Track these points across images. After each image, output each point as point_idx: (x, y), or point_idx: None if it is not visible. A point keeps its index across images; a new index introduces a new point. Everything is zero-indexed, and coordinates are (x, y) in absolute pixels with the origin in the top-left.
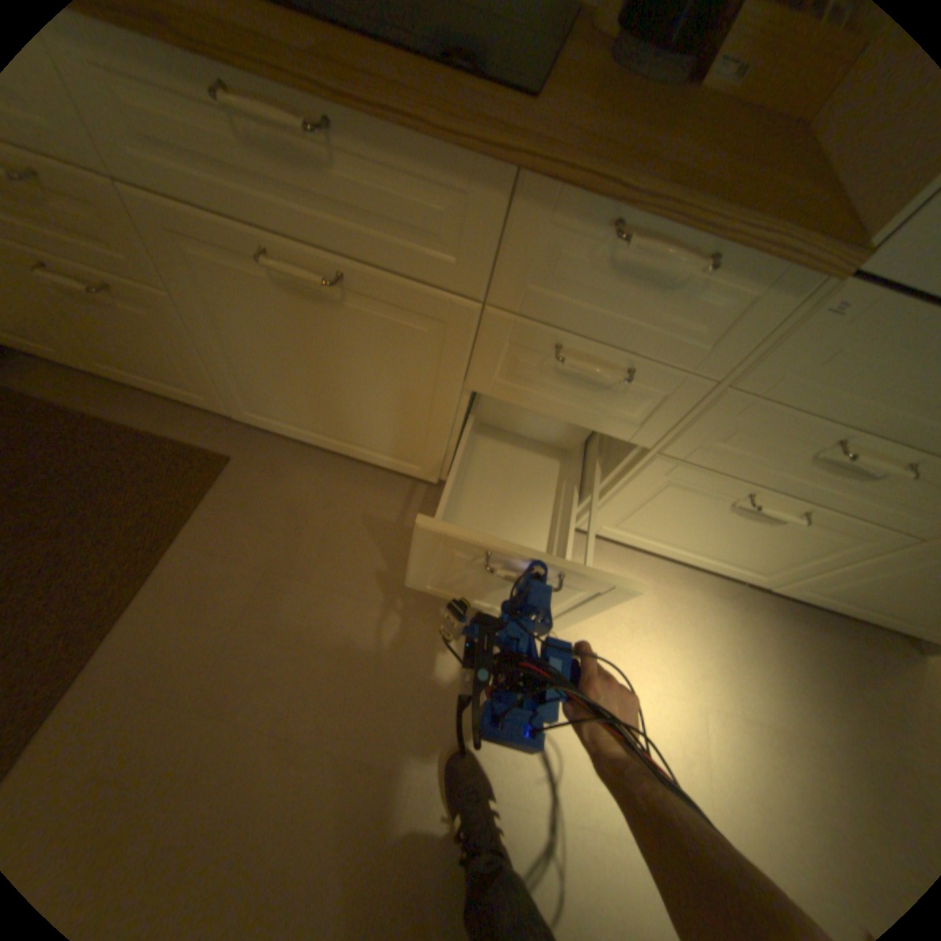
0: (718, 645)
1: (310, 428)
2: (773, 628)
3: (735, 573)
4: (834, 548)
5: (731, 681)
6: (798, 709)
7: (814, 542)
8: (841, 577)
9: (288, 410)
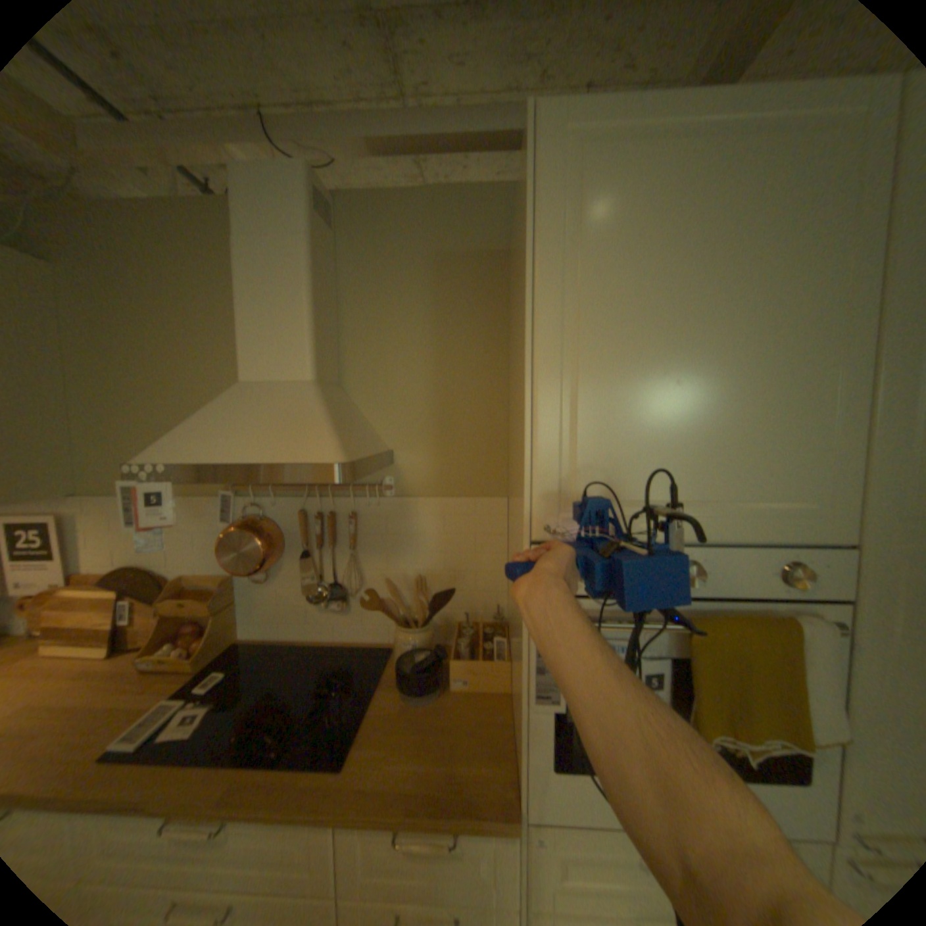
0: None
1: None
2: None
3: None
4: None
5: None
6: None
7: None
8: None
9: None
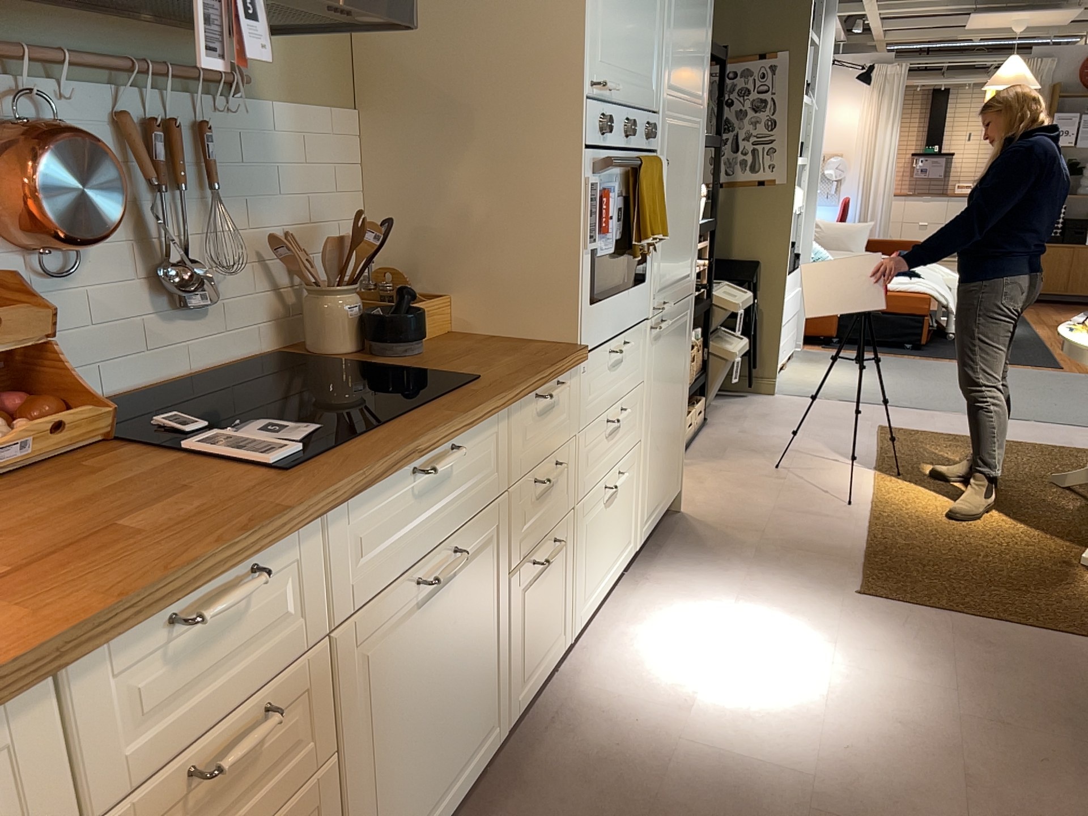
0: (675, 600)
1: (426, 810)
2: (660, 569)
3: (624, 559)
4: (632, 482)
5: (704, 602)
6: (721, 576)
7: (627, 488)
8: (642, 498)
9: (412, 808)
